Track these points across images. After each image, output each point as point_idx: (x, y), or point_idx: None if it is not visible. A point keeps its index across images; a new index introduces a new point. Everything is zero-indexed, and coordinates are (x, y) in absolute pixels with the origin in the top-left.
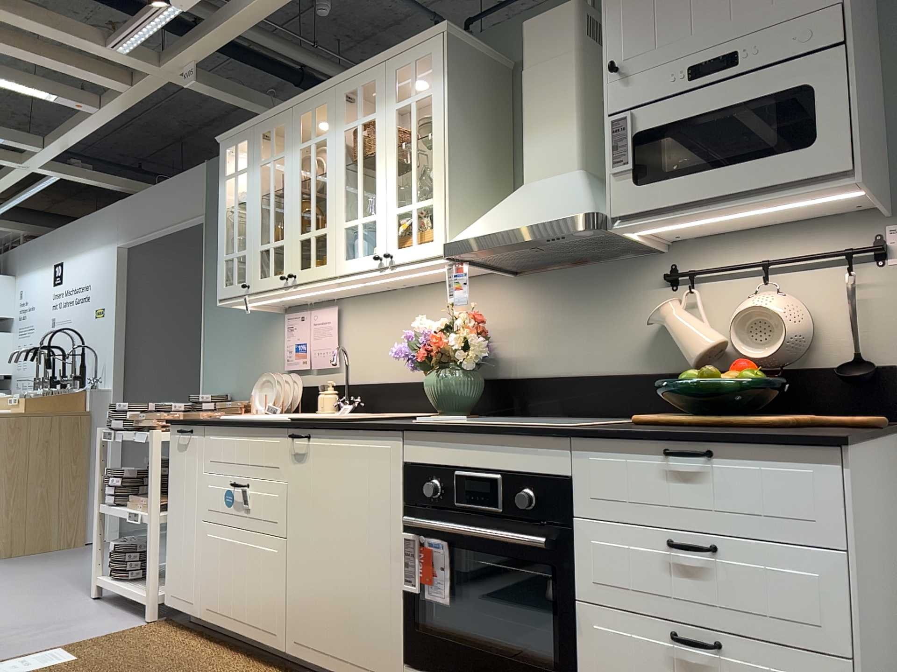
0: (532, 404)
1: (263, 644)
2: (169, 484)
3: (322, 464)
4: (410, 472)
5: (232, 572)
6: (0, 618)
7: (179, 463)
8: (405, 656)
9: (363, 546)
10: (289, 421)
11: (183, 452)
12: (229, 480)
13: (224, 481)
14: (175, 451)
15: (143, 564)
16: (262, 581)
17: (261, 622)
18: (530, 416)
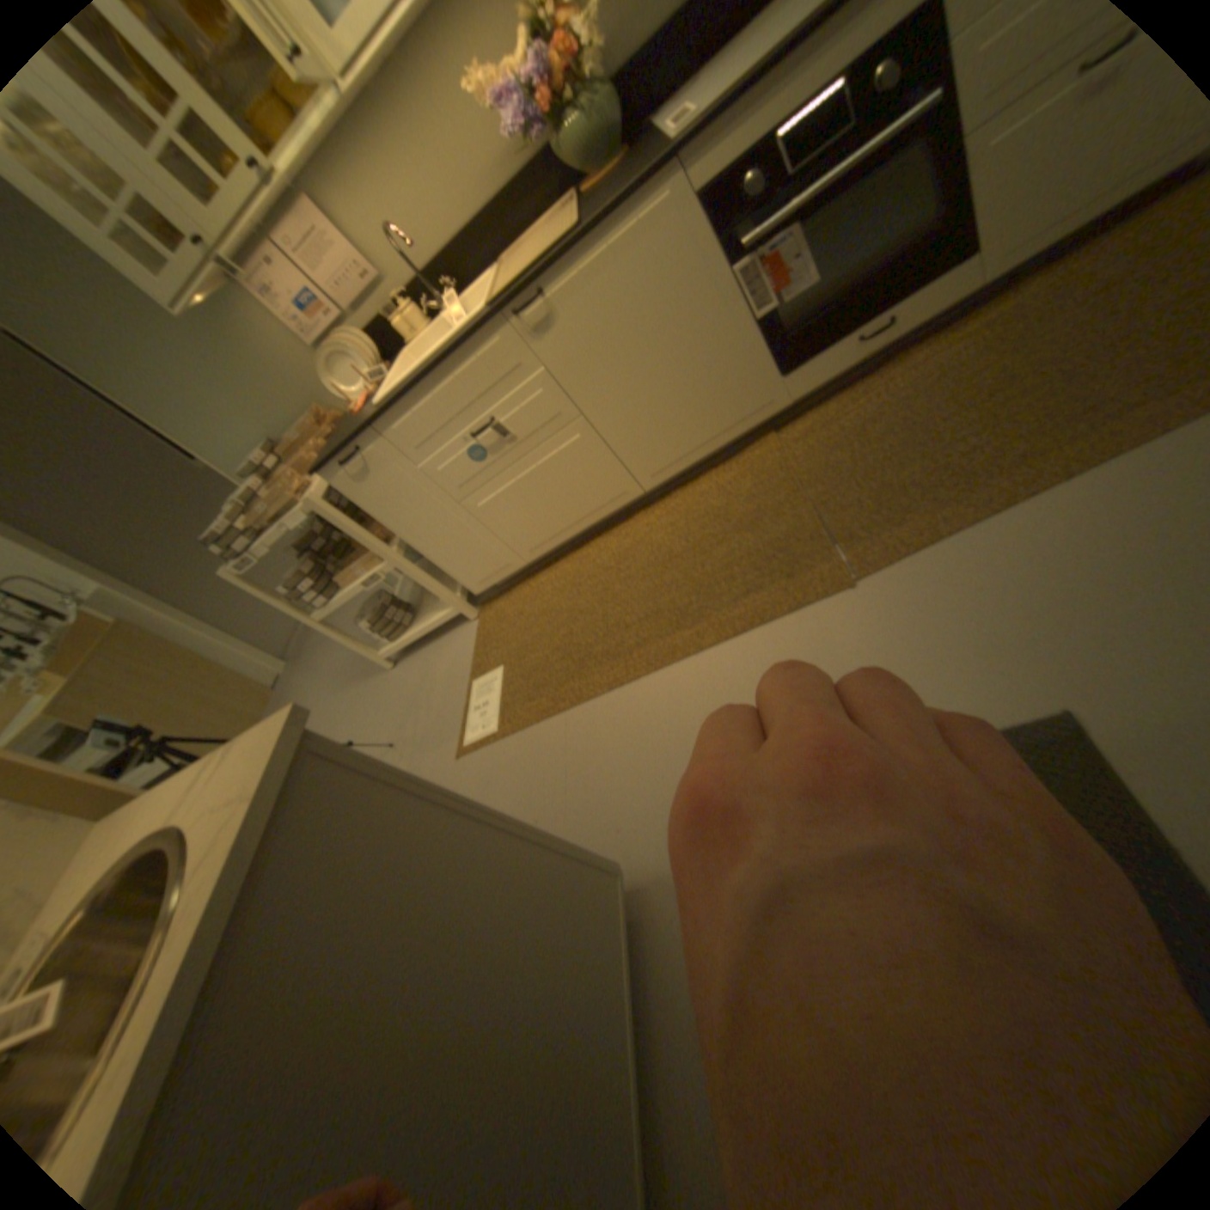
0: (658, 84)
1: (617, 510)
2: (383, 520)
3: (584, 300)
4: (714, 192)
5: (539, 500)
6: (372, 740)
7: (376, 492)
8: (781, 370)
9: (689, 327)
10: (488, 307)
11: (370, 478)
12: (464, 438)
13: (458, 445)
14: (359, 488)
15: (404, 610)
16: (582, 471)
17: (606, 498)
18: (666, 101)
